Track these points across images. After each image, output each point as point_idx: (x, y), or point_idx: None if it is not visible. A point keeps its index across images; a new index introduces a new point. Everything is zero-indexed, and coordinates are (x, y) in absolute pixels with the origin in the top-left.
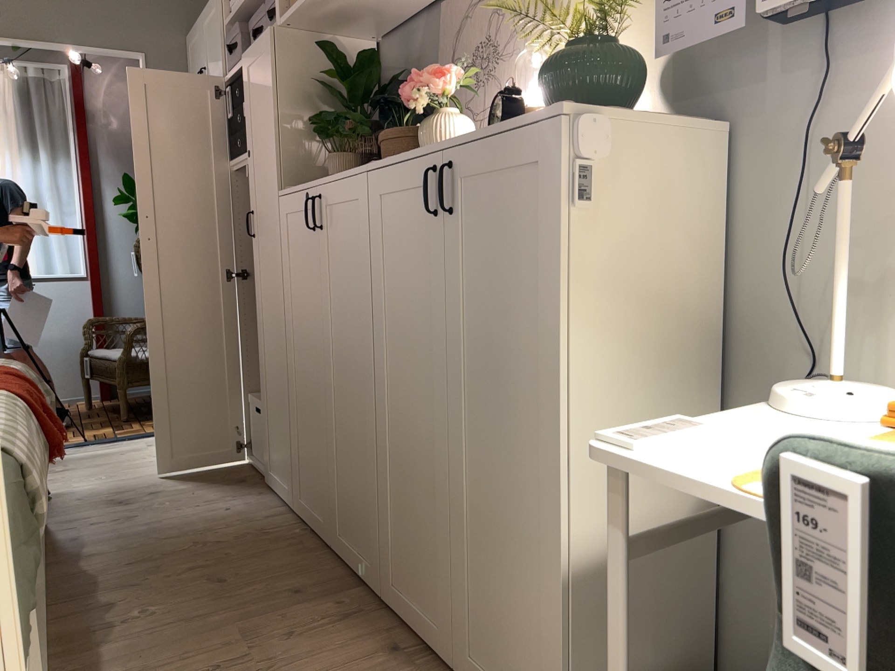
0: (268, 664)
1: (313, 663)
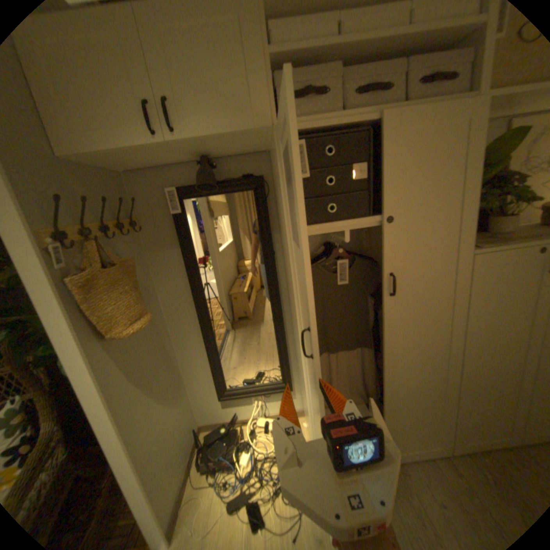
0: None
1: None
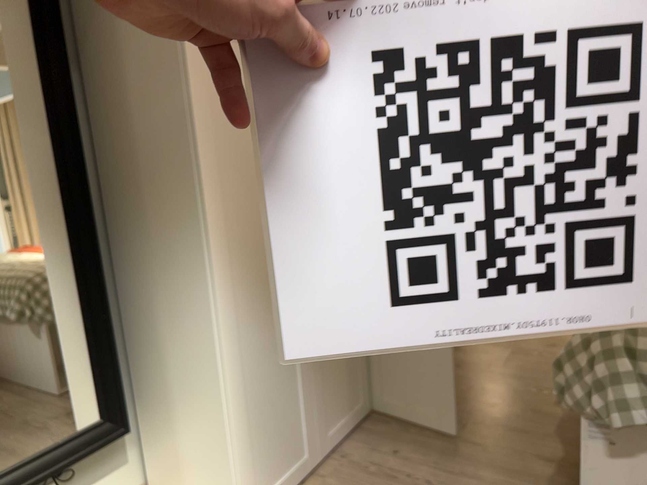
0: (503, 349)
1: (487, 343)
